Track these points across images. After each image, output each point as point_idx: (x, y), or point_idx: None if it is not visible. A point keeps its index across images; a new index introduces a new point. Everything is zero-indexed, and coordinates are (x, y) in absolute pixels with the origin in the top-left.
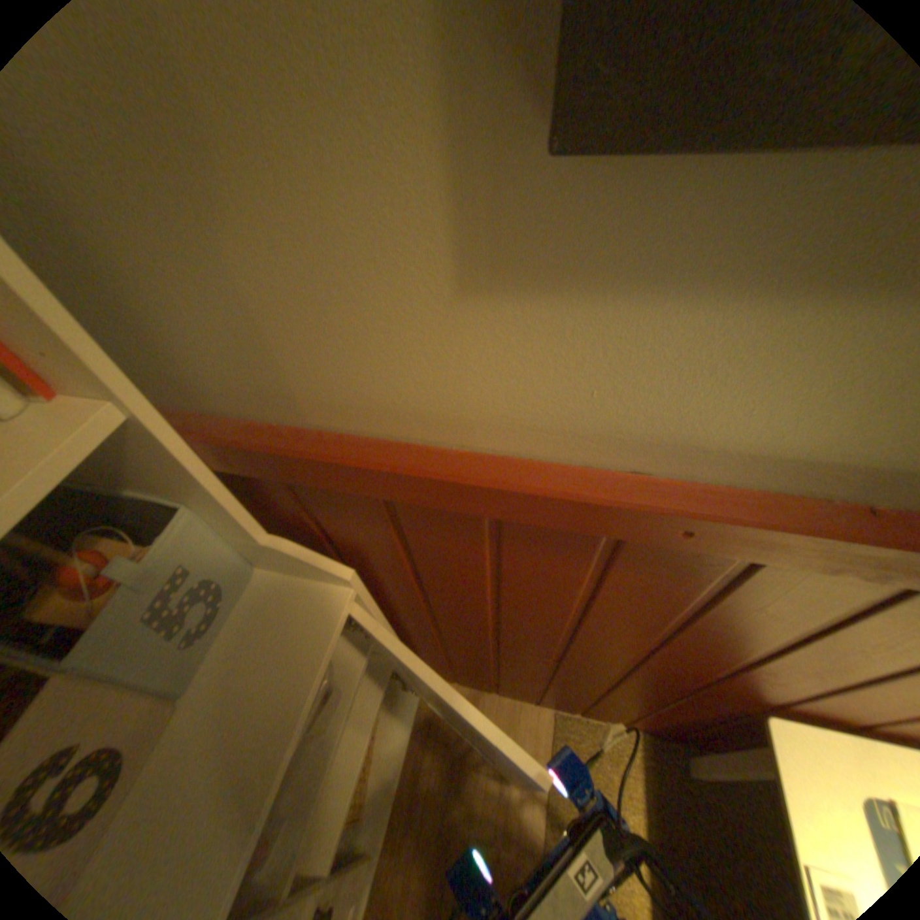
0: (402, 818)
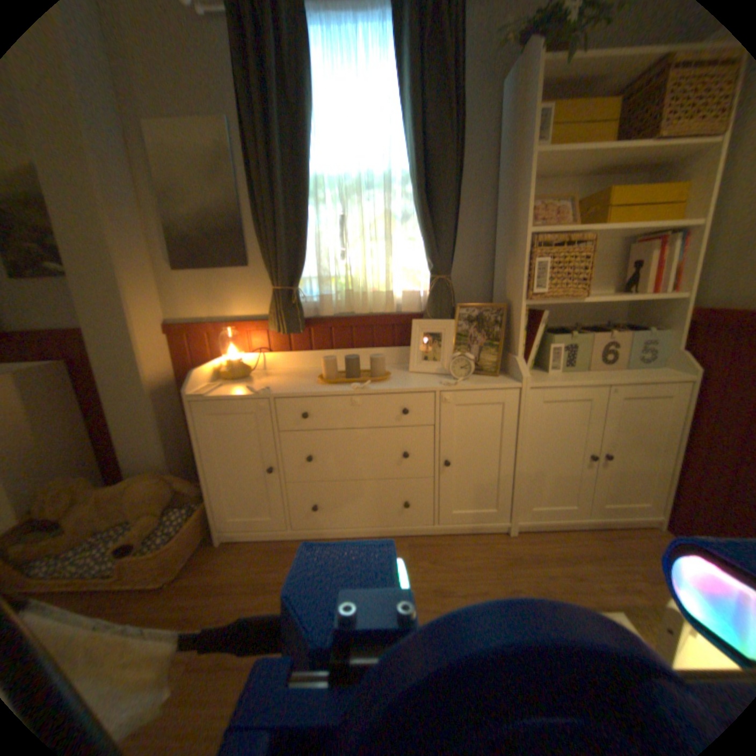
0: (606, 538)
